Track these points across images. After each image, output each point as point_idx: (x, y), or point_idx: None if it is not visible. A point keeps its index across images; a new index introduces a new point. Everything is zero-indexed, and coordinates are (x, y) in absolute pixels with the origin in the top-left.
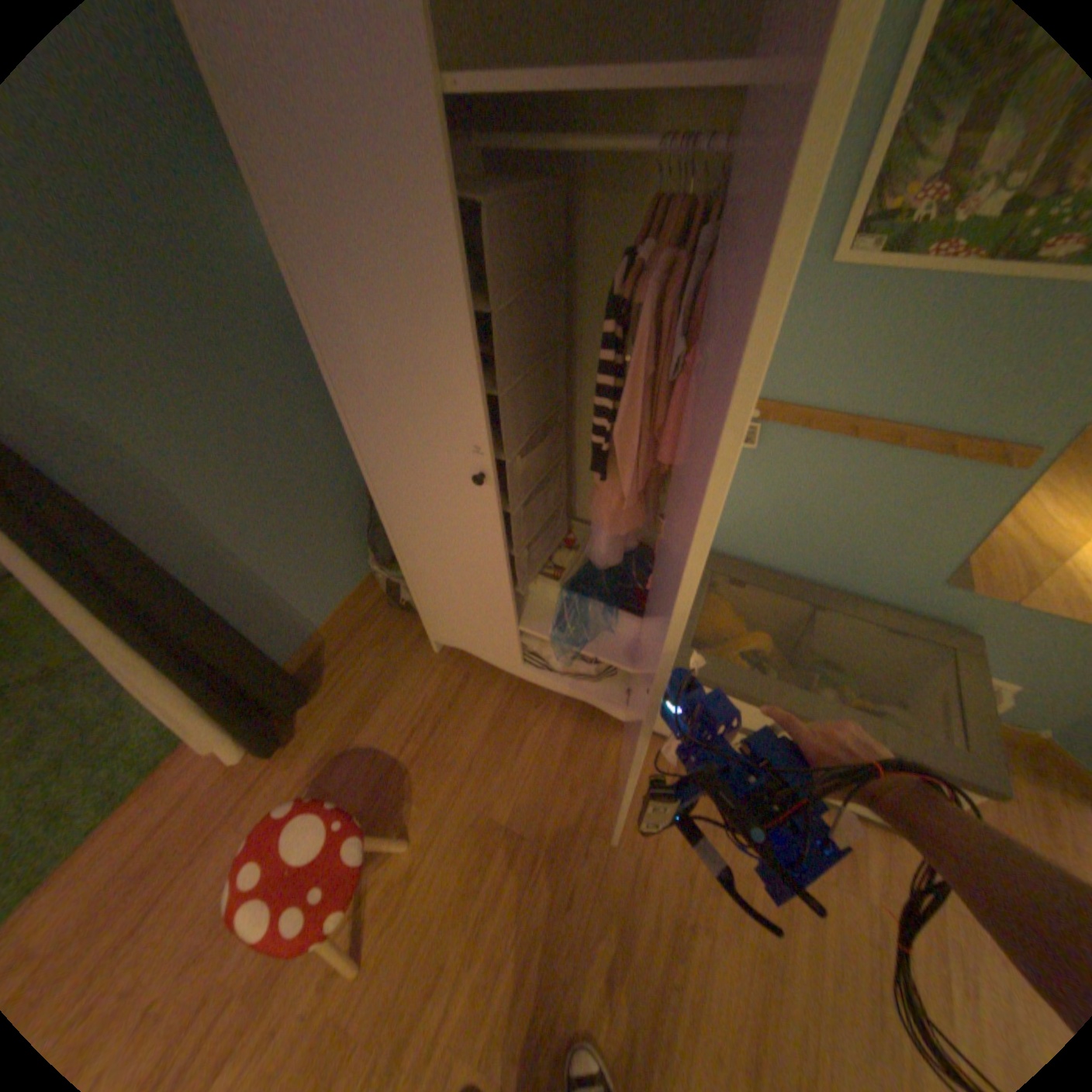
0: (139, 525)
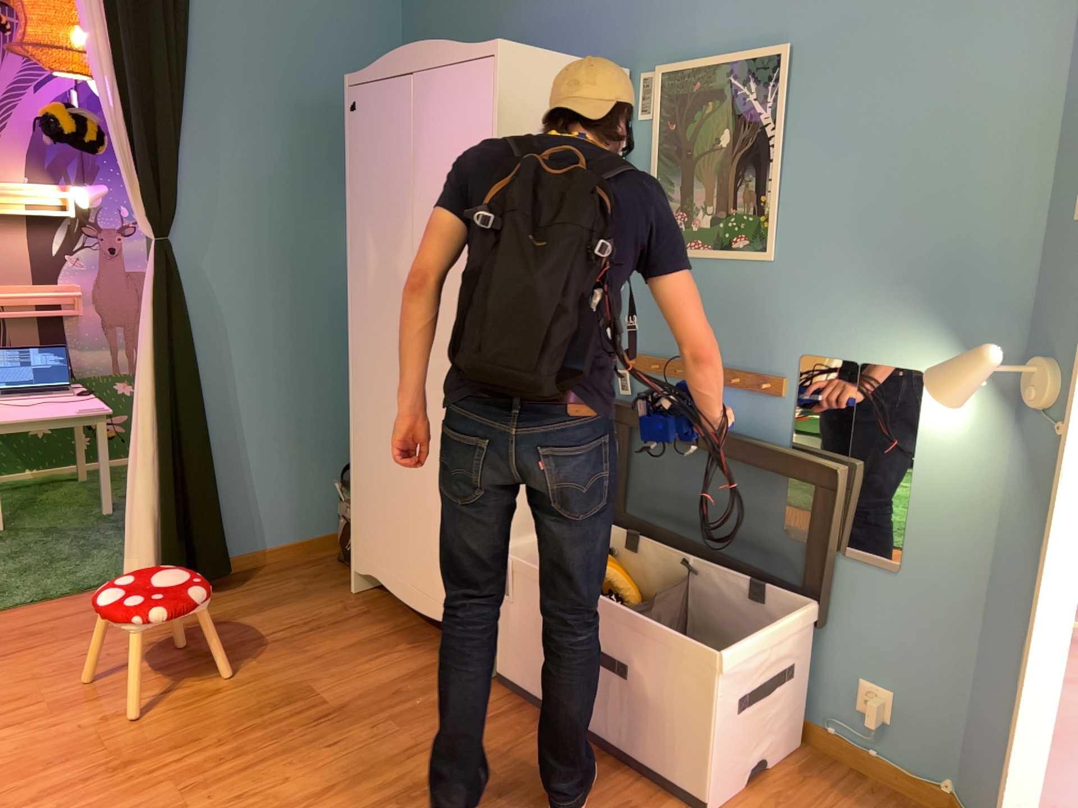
0: (202, 368)
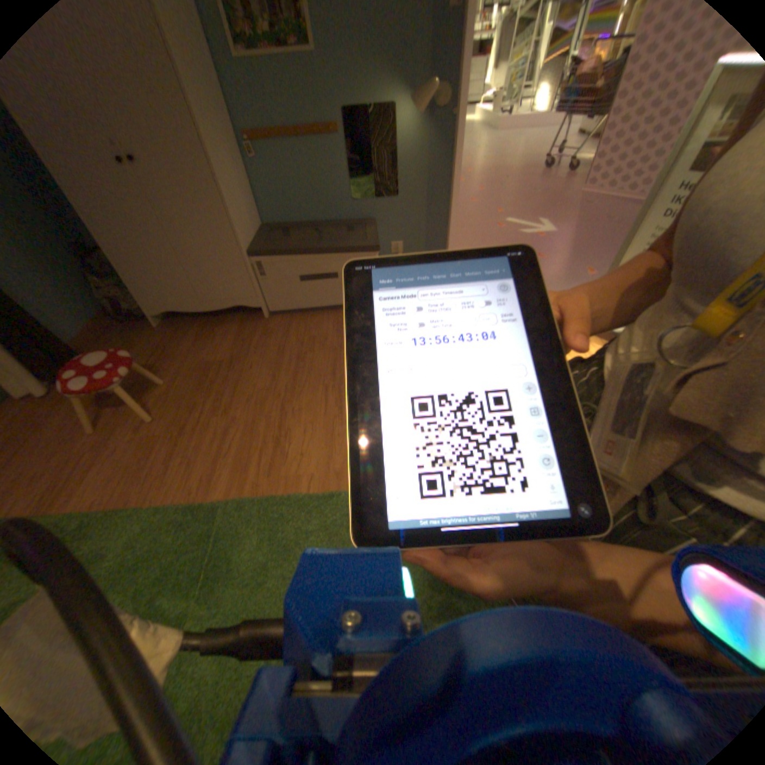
0: None
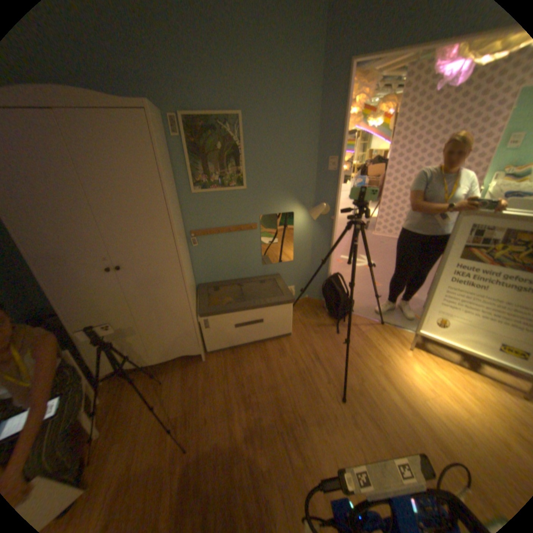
0: None
